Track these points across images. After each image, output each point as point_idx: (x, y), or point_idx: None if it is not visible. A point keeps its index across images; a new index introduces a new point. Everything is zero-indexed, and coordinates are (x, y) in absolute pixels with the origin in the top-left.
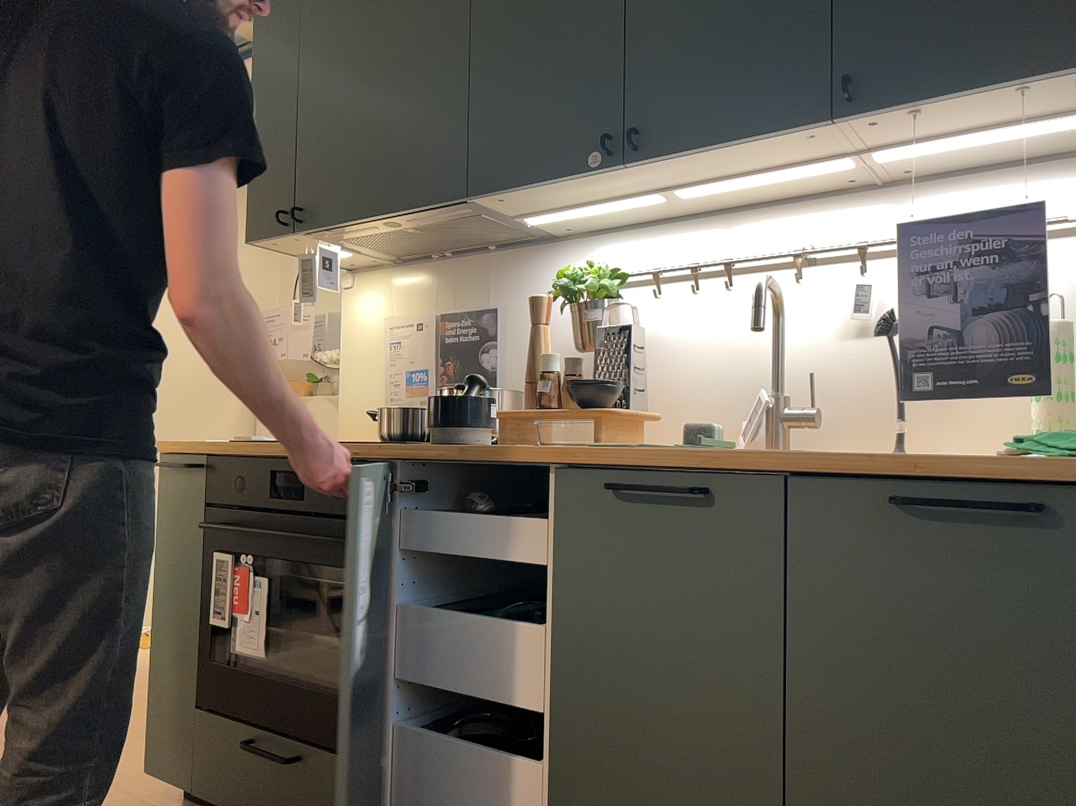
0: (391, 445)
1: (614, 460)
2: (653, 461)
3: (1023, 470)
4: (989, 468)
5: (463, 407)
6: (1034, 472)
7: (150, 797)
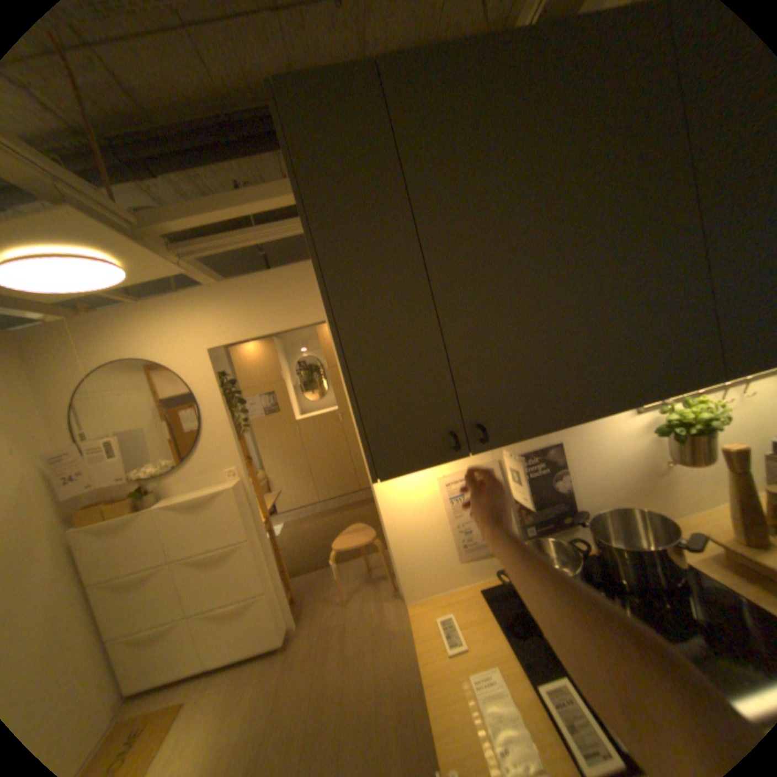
0: None
1: None
2: None
3: None
4: None
5: None
6: None
7: None
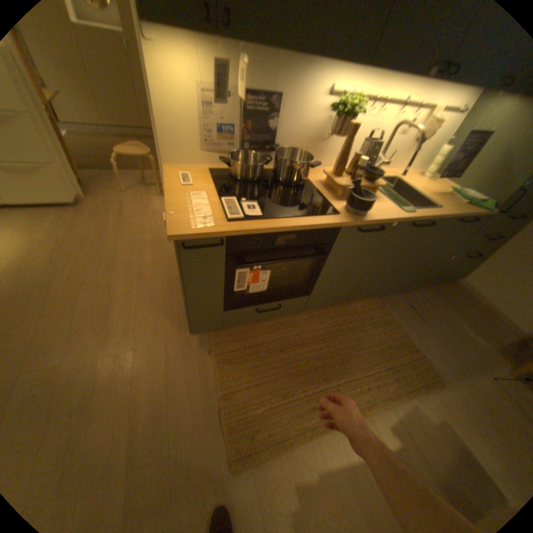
0: (336, 216)
1: (419, 219)
2: (423, 216)
3: (482, 214)
4: (473, 211)
5: (371, 201)
6: (479, 212)
7: (178, 335)
